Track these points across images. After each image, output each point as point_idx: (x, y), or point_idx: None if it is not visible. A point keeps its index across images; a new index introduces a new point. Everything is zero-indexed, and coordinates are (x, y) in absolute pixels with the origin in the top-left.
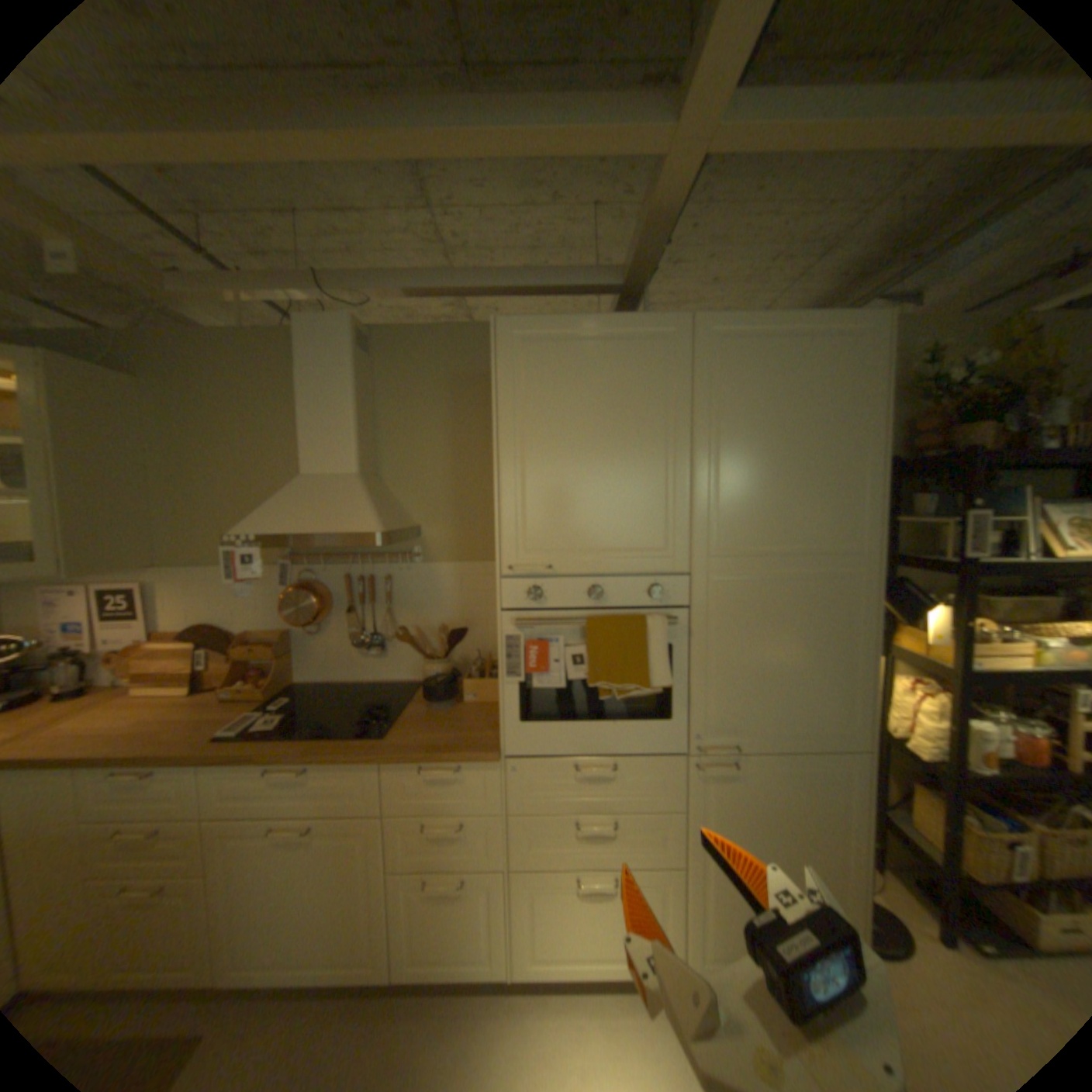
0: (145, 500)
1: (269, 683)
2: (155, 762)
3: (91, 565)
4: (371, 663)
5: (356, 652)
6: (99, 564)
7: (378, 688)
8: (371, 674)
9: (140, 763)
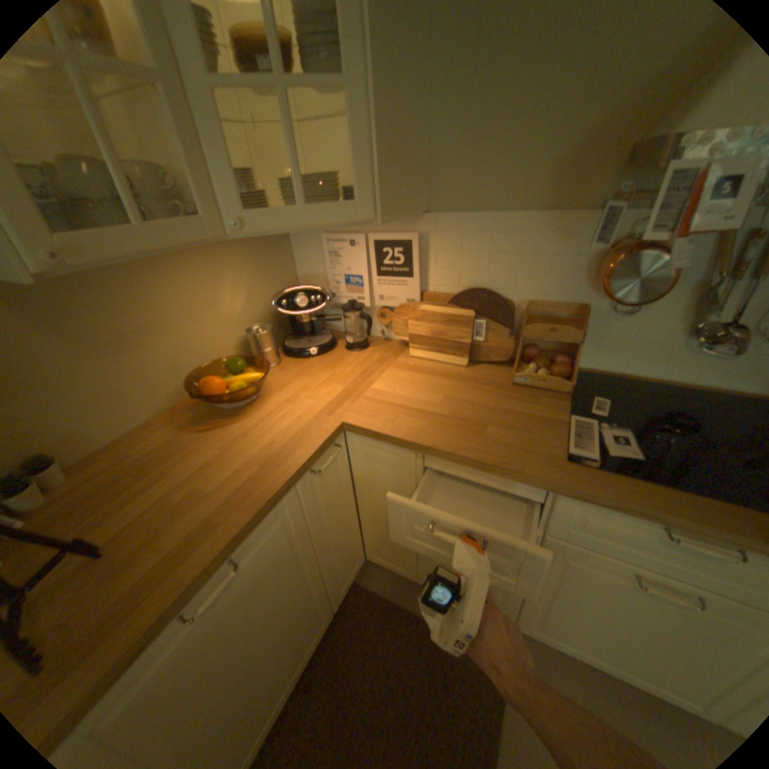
0: (427, 108)
1: (577, 373)
2: (515, 474)
3: (395, 204)
4: (701, 361)
5: (682, 343)
6: (400, 203)
7: (708, 396)
8: (694, 374)
9: (495, 469)
